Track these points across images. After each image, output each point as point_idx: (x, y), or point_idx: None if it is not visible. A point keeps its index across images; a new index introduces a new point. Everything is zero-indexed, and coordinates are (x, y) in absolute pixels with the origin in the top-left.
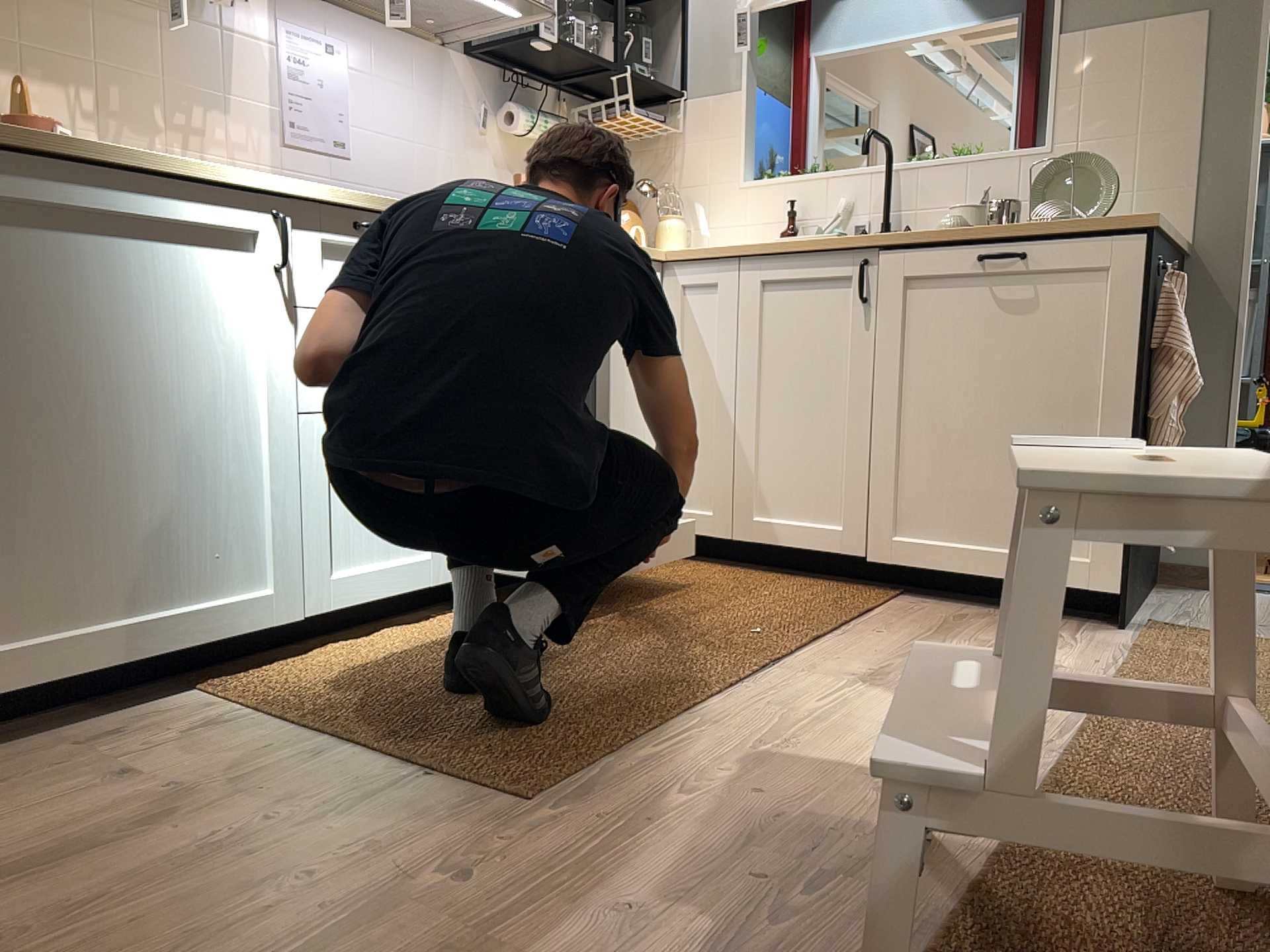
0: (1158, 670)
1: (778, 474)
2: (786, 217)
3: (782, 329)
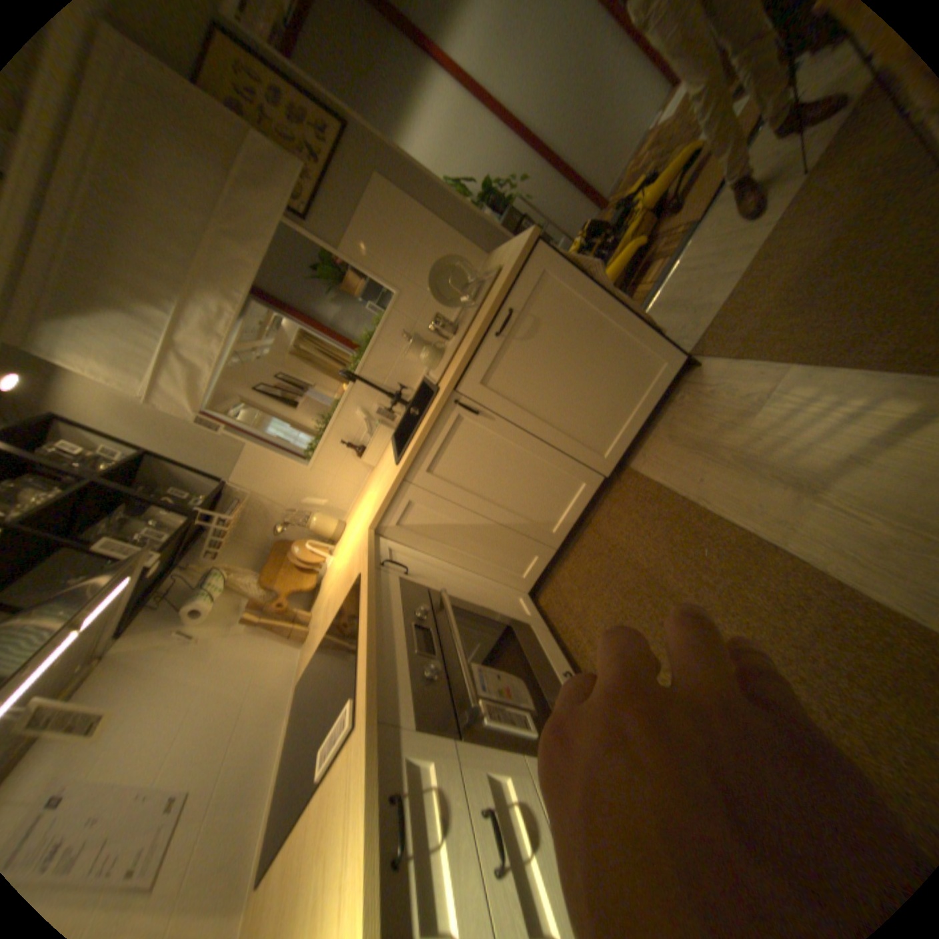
0: (787, 345)
1: (541, 509)
2: (348, 449)
3: (465, 471)
